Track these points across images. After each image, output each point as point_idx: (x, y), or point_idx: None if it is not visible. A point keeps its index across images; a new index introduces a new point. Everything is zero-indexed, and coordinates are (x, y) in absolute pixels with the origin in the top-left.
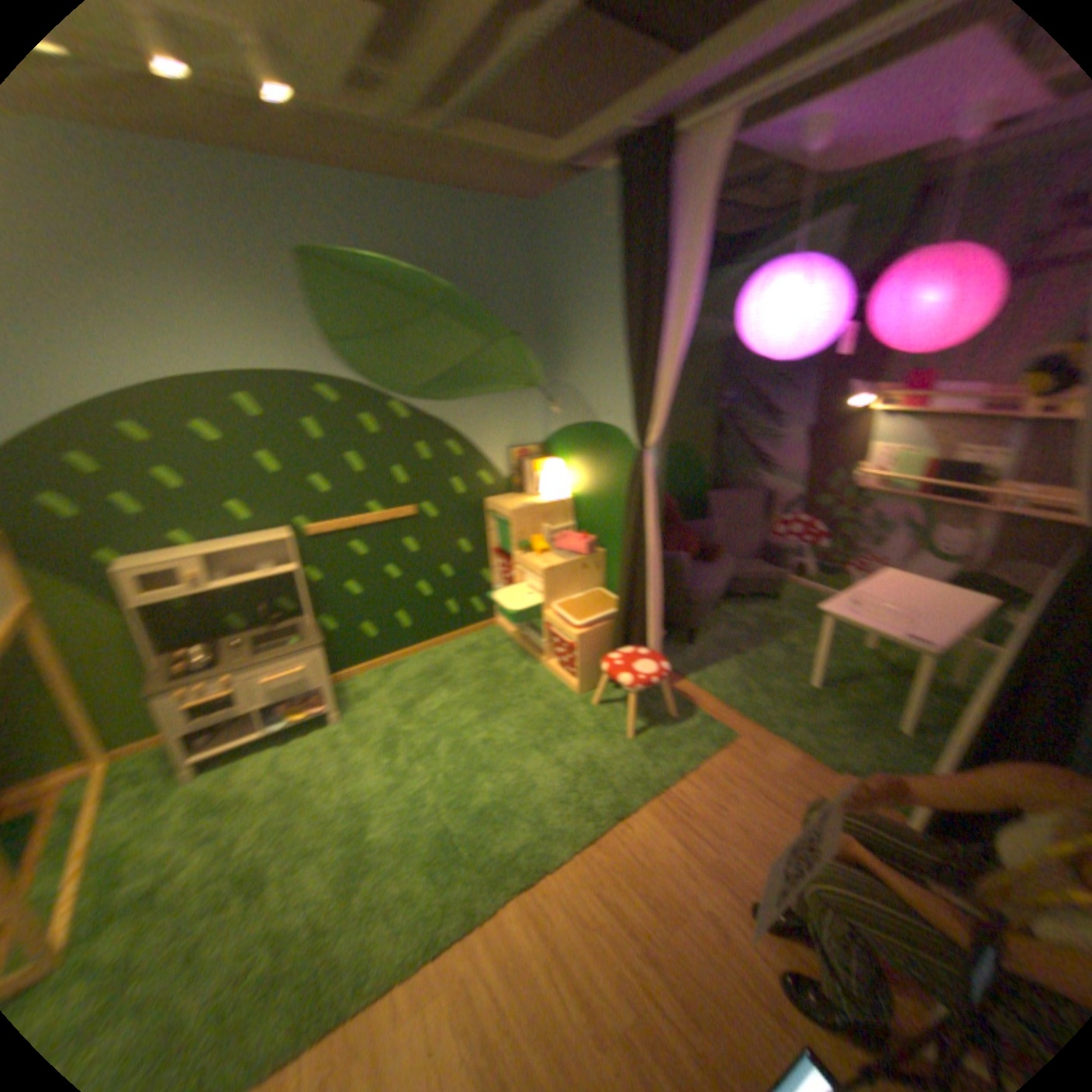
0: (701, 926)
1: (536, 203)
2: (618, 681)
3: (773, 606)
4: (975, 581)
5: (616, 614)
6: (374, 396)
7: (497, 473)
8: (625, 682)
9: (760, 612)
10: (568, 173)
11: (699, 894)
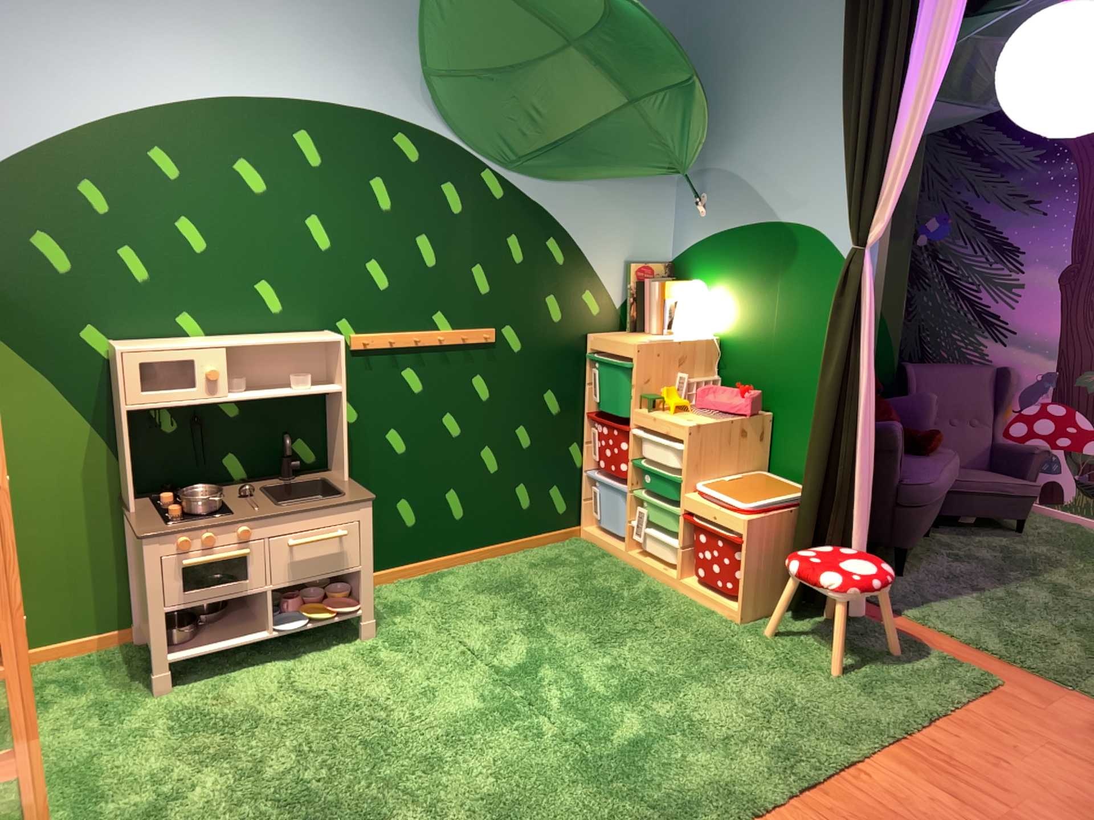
0: None
1: None
2: (822, 581)
3: (1015, 538)
4: None
5: (806, 495)
6: (469, 158)
7: (610, 294)
8: (835, 582)
9: (998, 543)
10: None
11: None
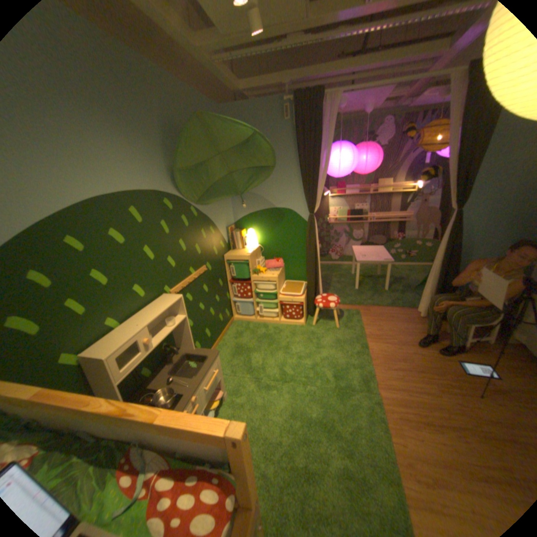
0: (415, 357)
1: (222, 107)
2: (330, 307)
3: None
4: (365, 245)
5: (309, 285)
6: (185, 204)
7: (225, 240)
8: (333, 306)
9: None
10: (236, 96)
11: (405, 351)
